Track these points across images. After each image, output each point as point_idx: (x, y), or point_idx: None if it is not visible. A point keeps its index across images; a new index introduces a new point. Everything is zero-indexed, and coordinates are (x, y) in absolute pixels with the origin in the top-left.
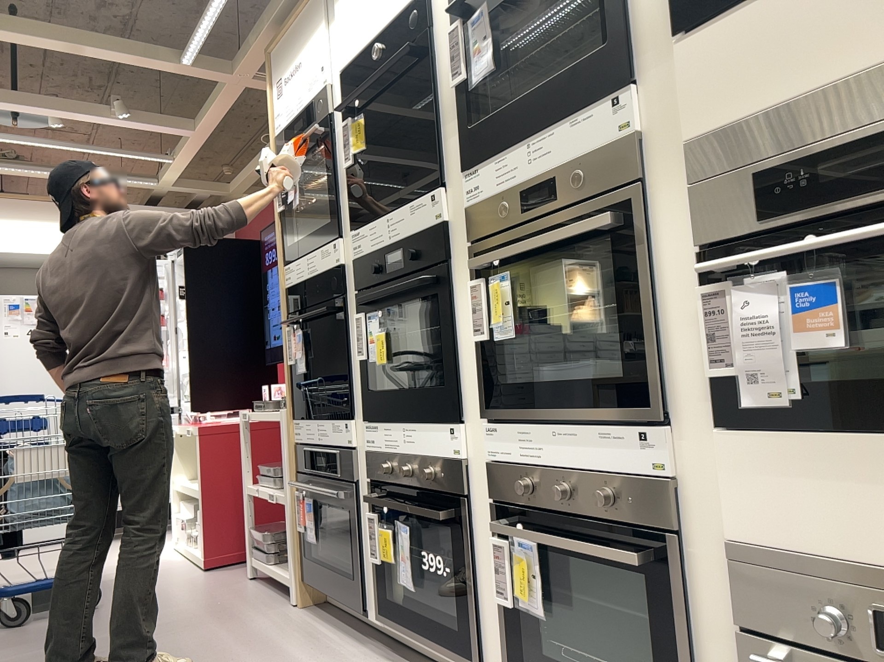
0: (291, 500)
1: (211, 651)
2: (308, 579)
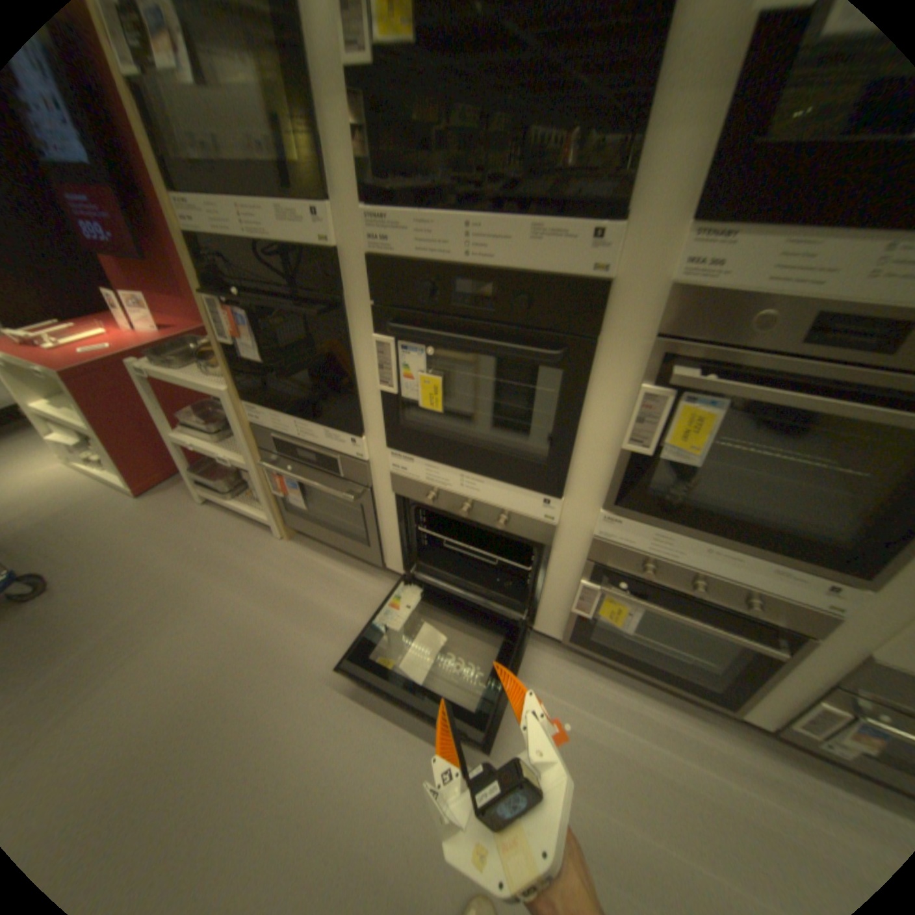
0: (259, 470)
1: (248, 627)
2: (290, 520)
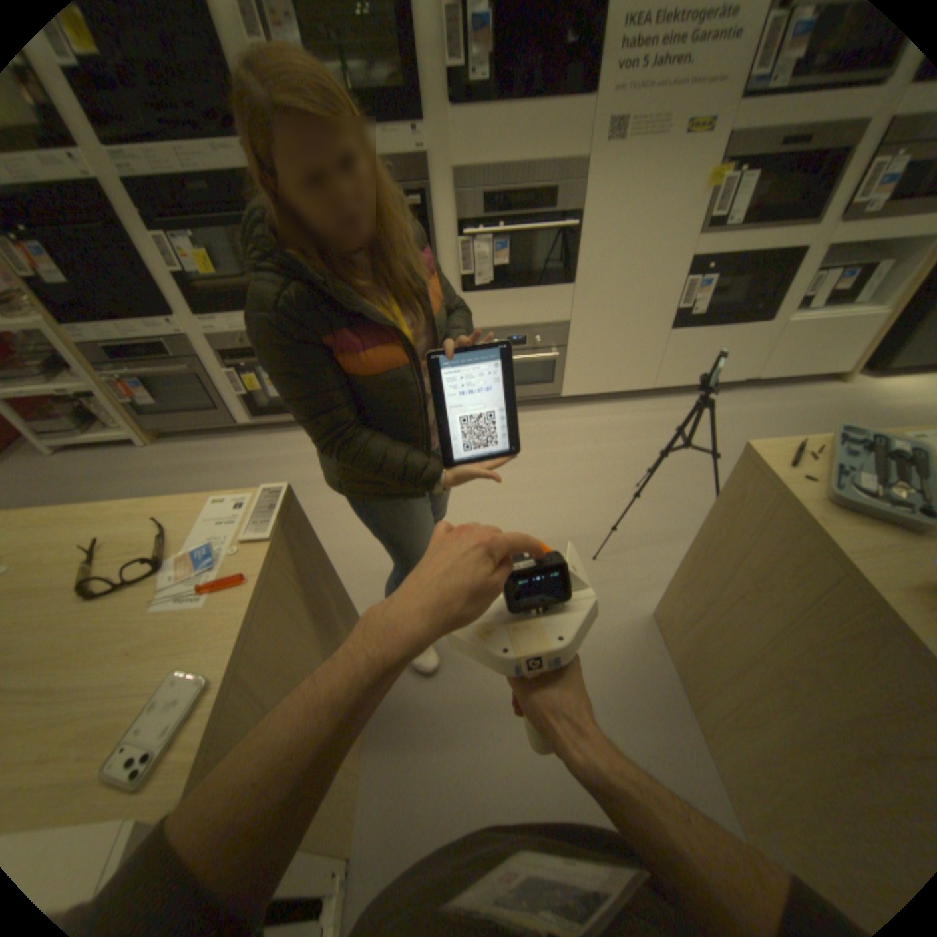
0: (98, 388)
1: (148, 493)
2: (143, 430)
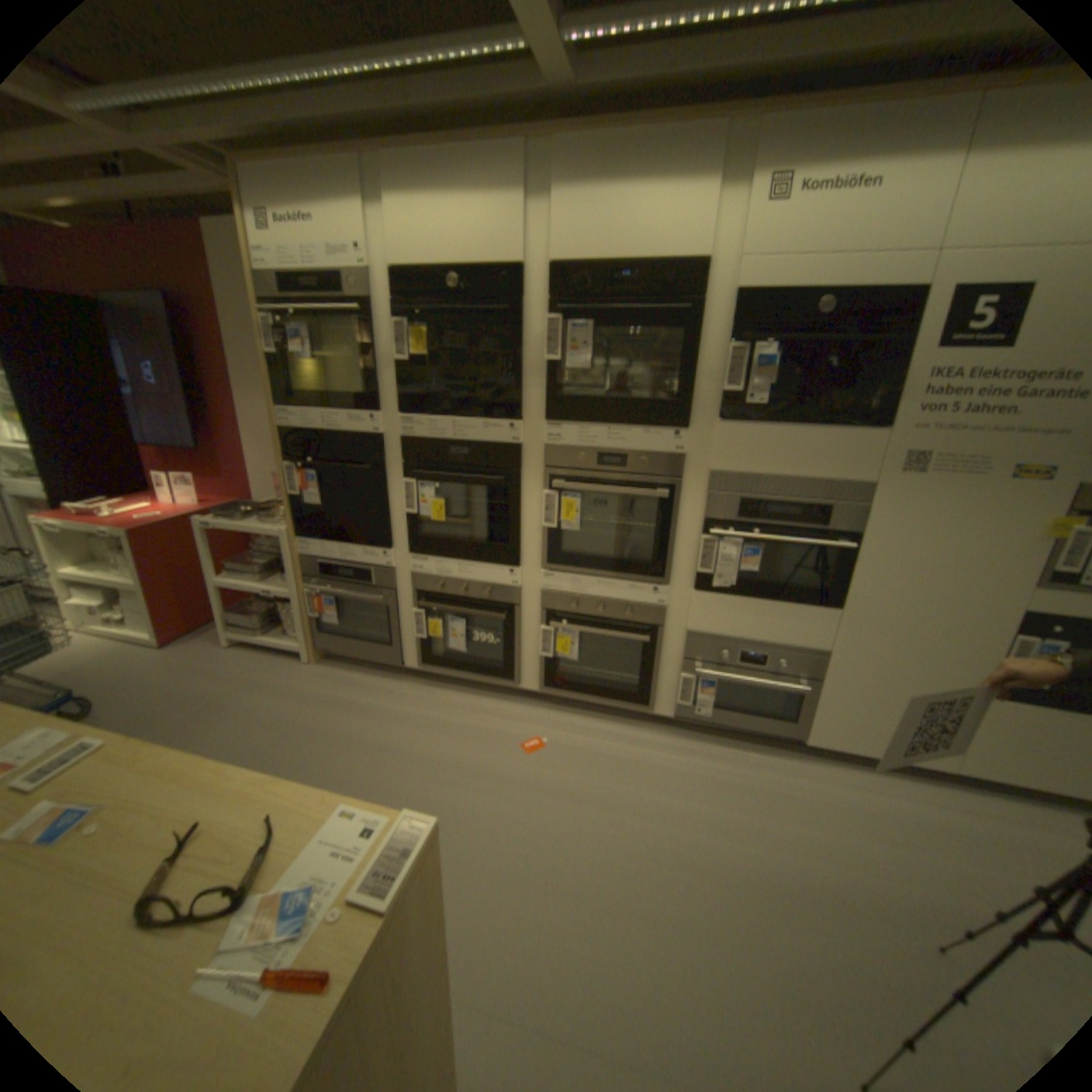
0: (300, 597)
1: (289, 720)
2: (317, 647)
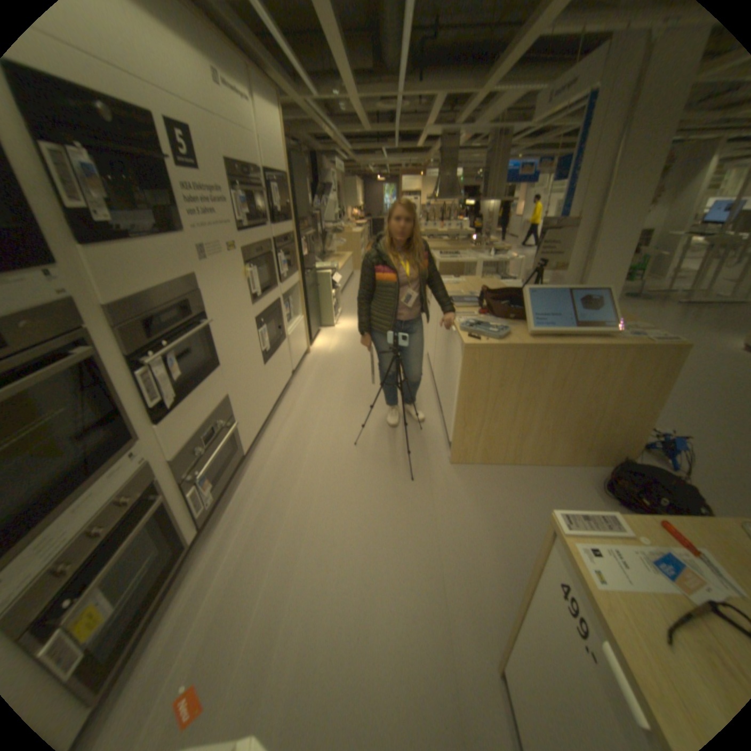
0: None
1: None
2: None
